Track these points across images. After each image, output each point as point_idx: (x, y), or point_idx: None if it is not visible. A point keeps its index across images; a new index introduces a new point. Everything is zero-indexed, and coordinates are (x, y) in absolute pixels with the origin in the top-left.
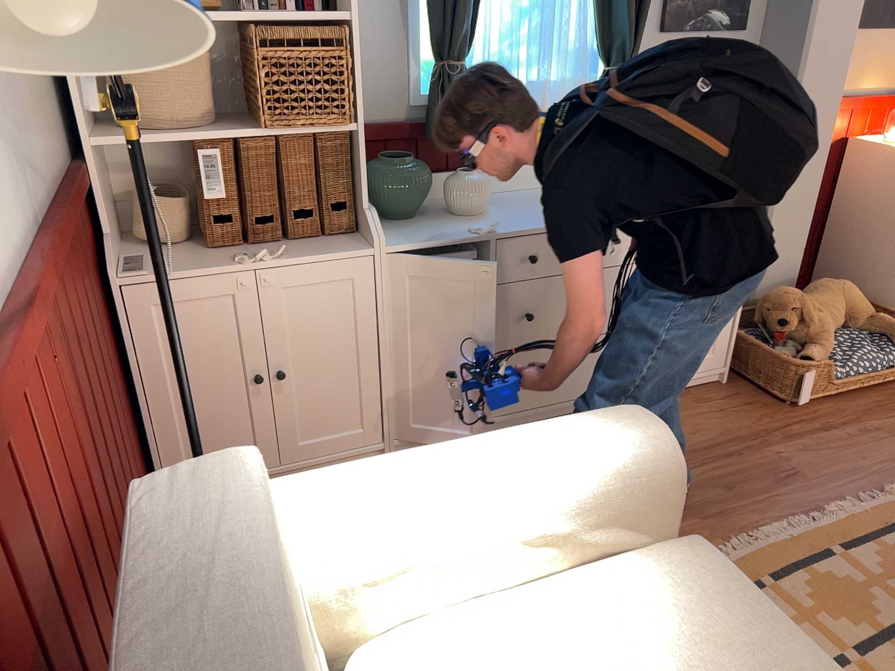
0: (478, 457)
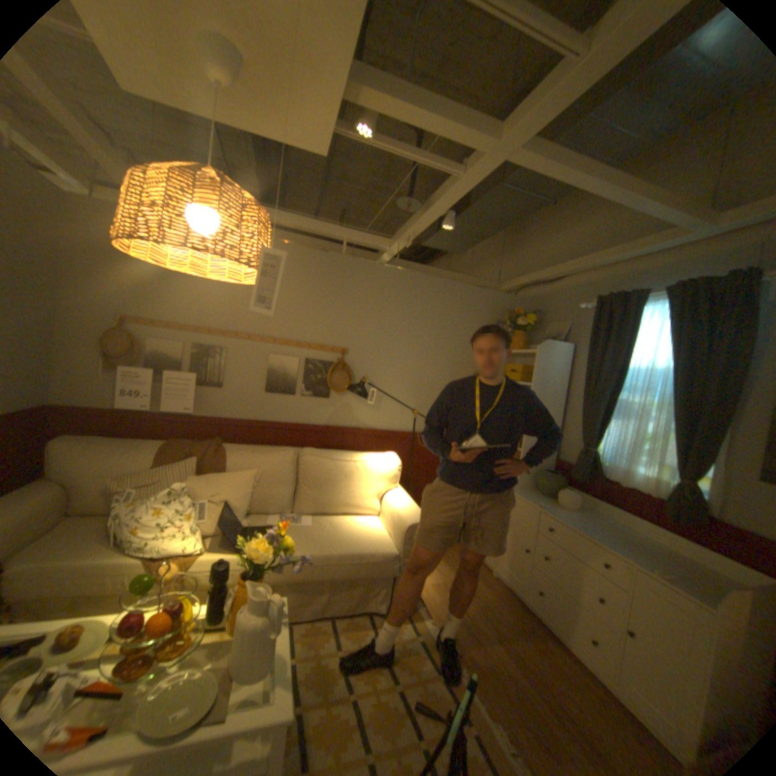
0: (403, 500)
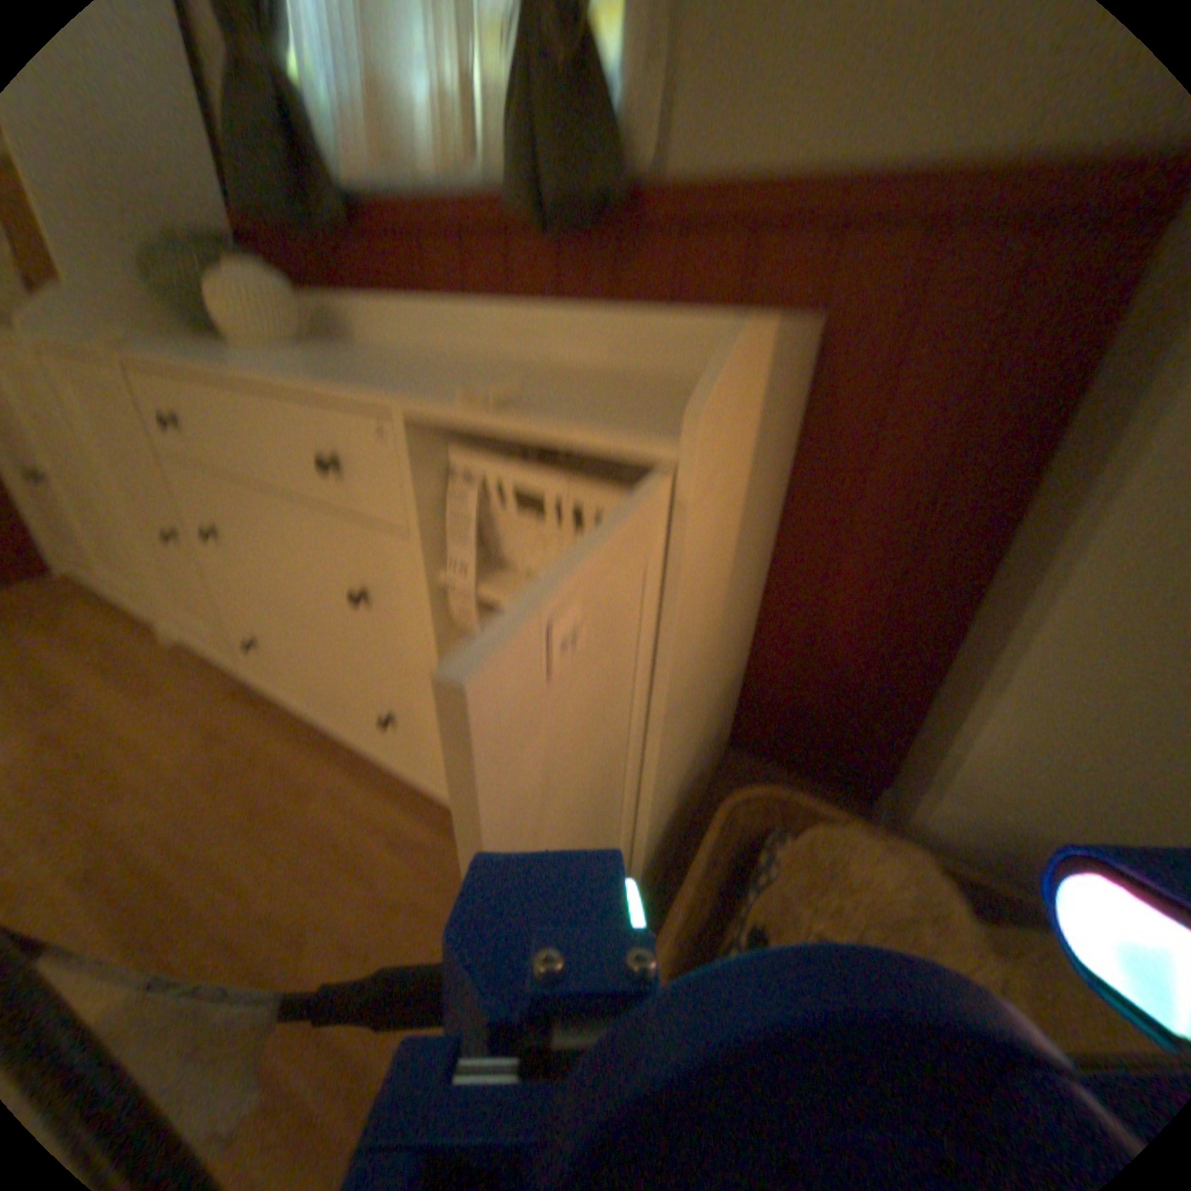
0: None
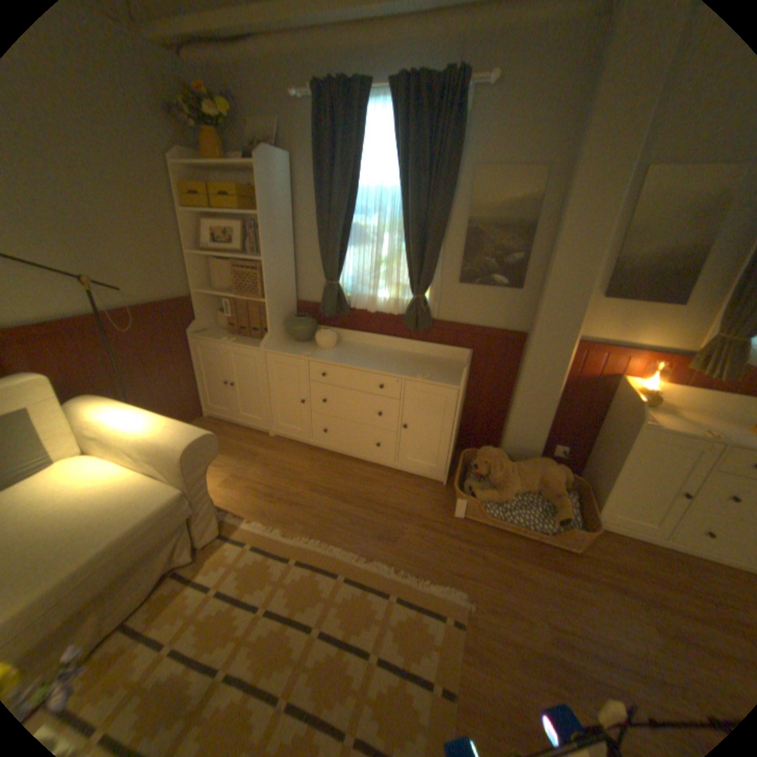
0: (141, 419)
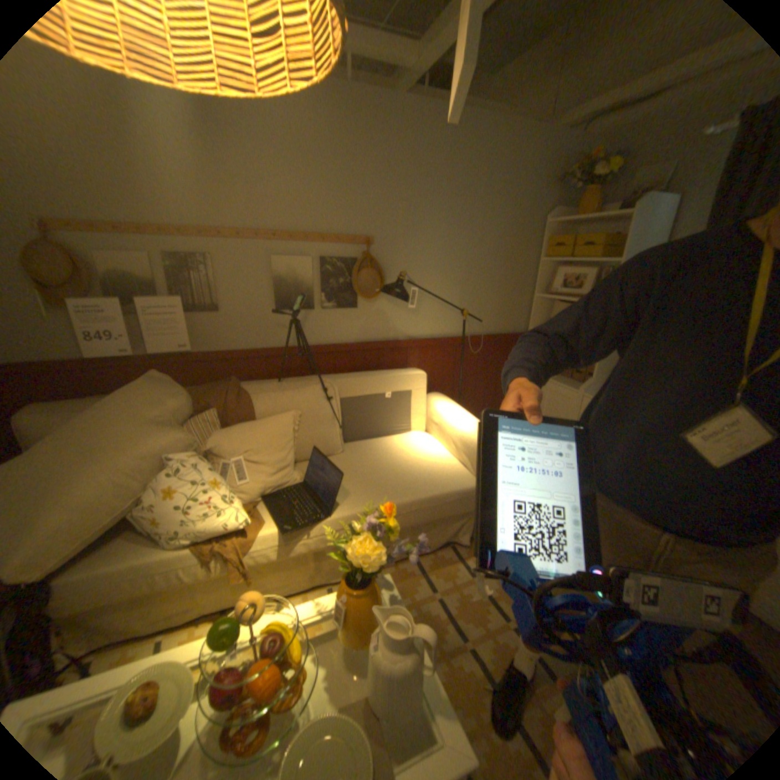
0: (469, 421)
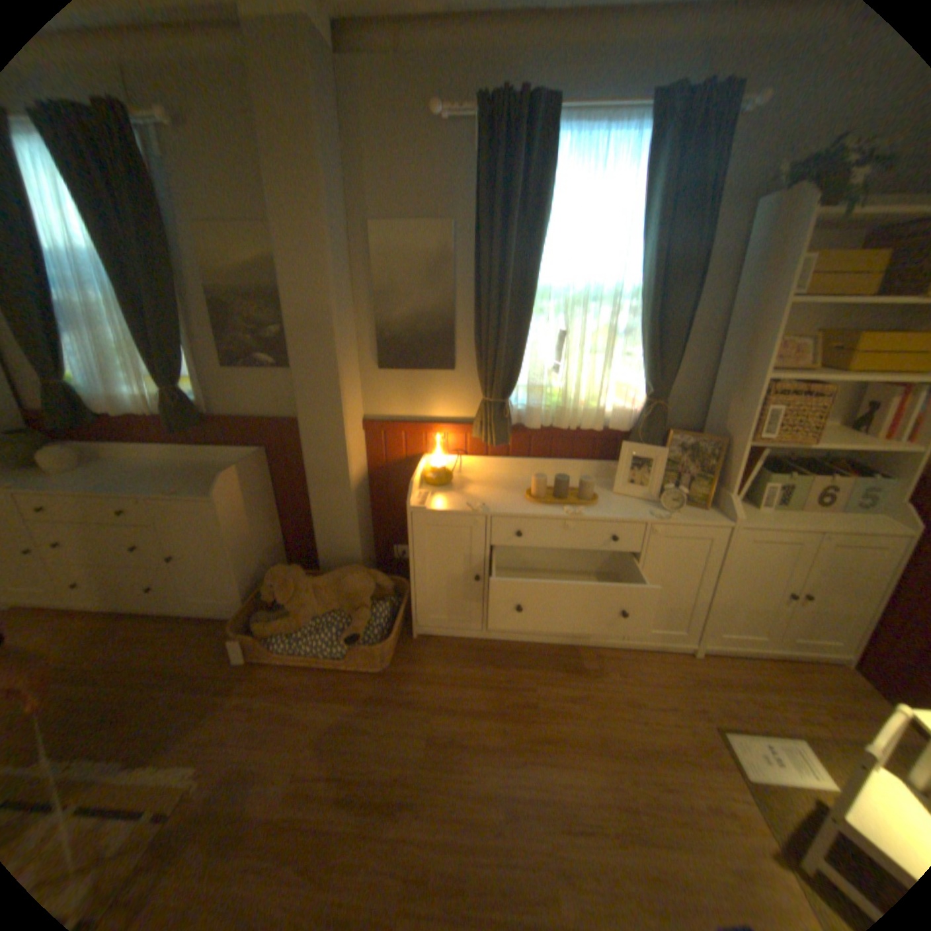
0: None
